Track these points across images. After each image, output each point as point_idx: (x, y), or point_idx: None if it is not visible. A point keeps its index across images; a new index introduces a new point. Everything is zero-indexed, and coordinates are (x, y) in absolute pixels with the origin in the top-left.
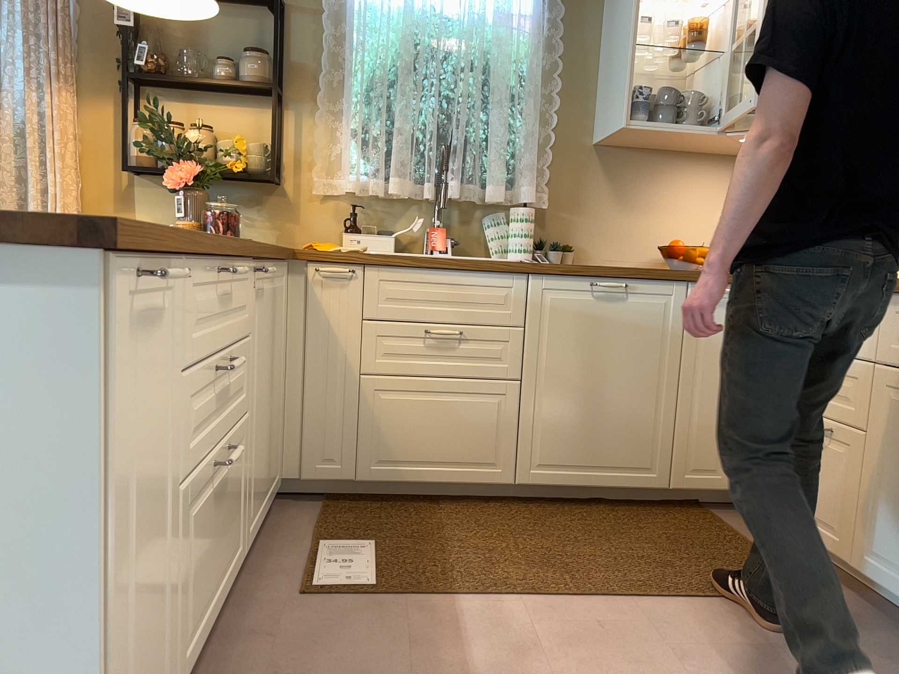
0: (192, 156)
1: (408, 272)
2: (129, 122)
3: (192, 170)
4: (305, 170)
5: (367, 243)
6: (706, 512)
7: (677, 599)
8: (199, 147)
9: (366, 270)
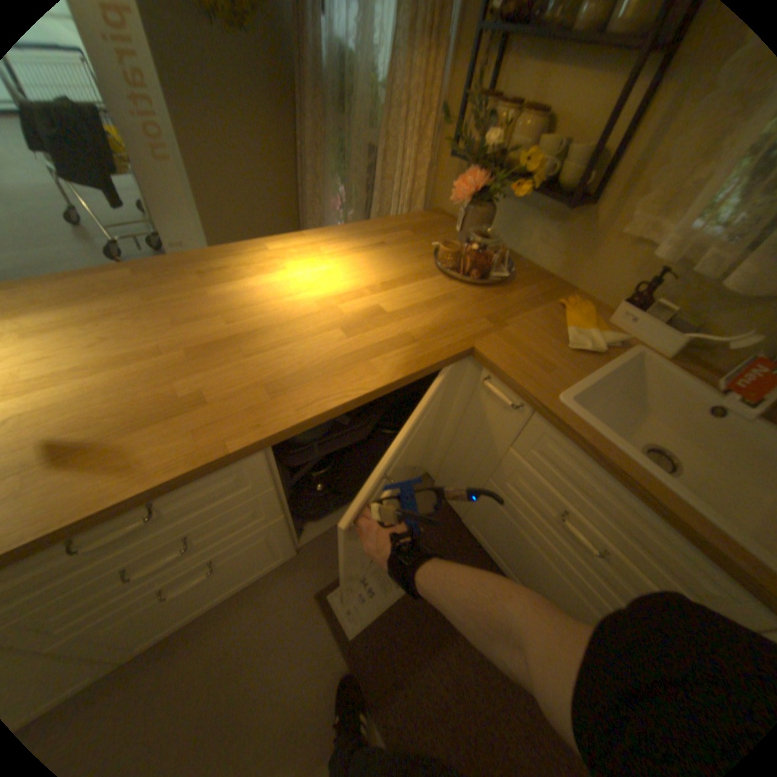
0: (485, 162)
1: (586, 456)
2: (470, 92)
3: (475, 182)
4: (637, 192)
5: (646, 328)
6: None
7: None
8: (507, 145)
9: (539, 415)
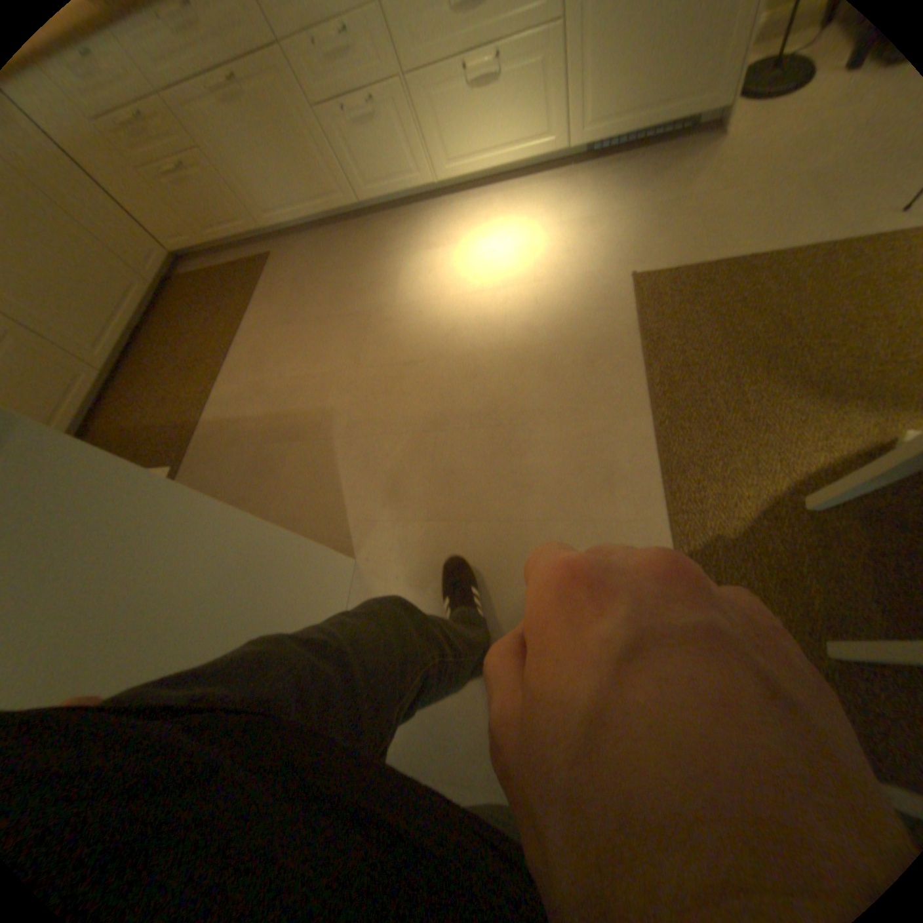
0: None
1: None
2: None
3: None
4: None
5: None
6: (175, 279)
7: (243, 313)
8: None
9: None
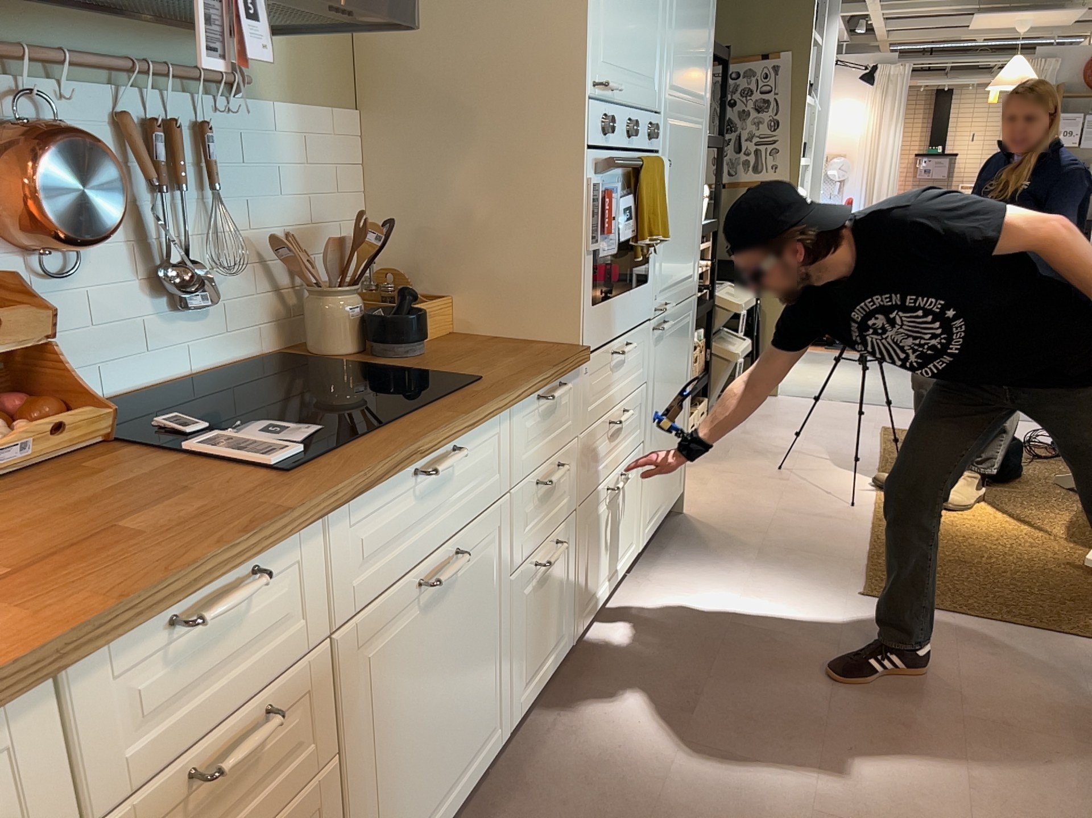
0: None
1: None
2: None
3: None
4: None
5: None
6: None
7: None
8: None
9: None
